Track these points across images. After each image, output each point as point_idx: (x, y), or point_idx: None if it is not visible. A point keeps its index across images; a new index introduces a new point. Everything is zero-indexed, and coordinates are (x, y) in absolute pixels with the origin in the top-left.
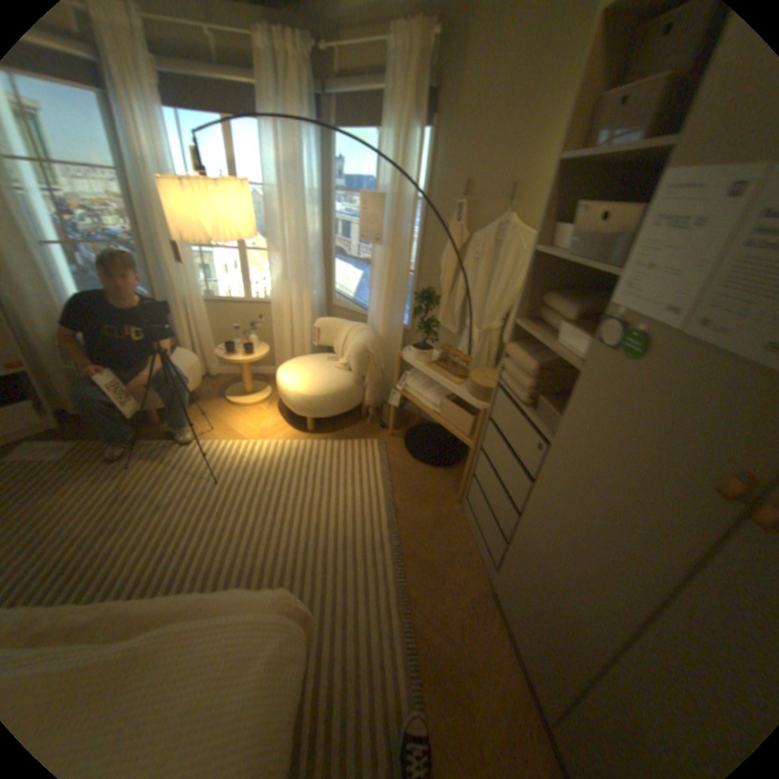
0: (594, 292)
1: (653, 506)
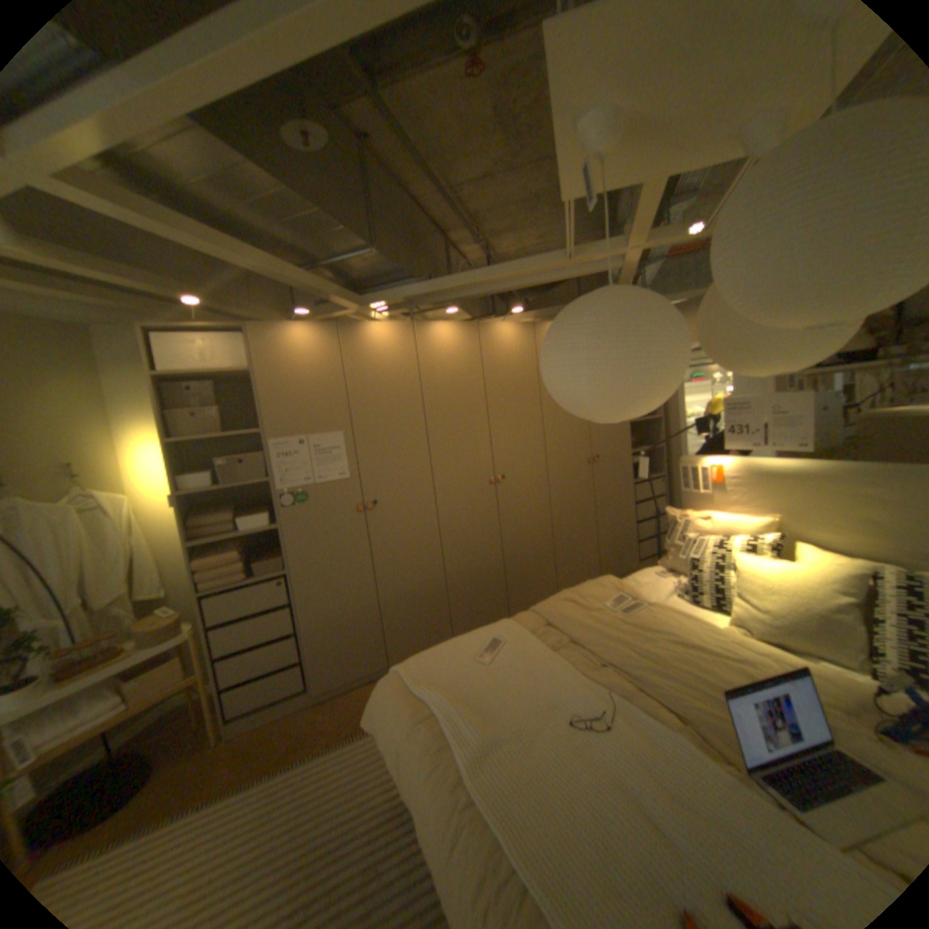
0: (200, 510)
1: (348, 537)
